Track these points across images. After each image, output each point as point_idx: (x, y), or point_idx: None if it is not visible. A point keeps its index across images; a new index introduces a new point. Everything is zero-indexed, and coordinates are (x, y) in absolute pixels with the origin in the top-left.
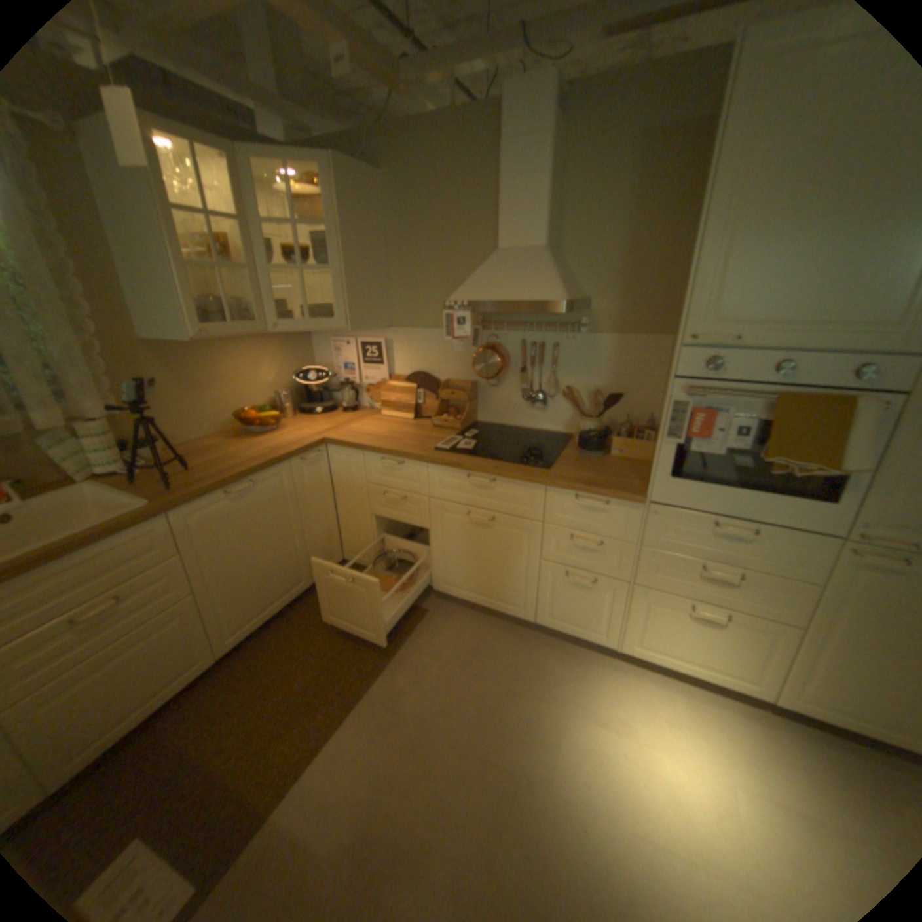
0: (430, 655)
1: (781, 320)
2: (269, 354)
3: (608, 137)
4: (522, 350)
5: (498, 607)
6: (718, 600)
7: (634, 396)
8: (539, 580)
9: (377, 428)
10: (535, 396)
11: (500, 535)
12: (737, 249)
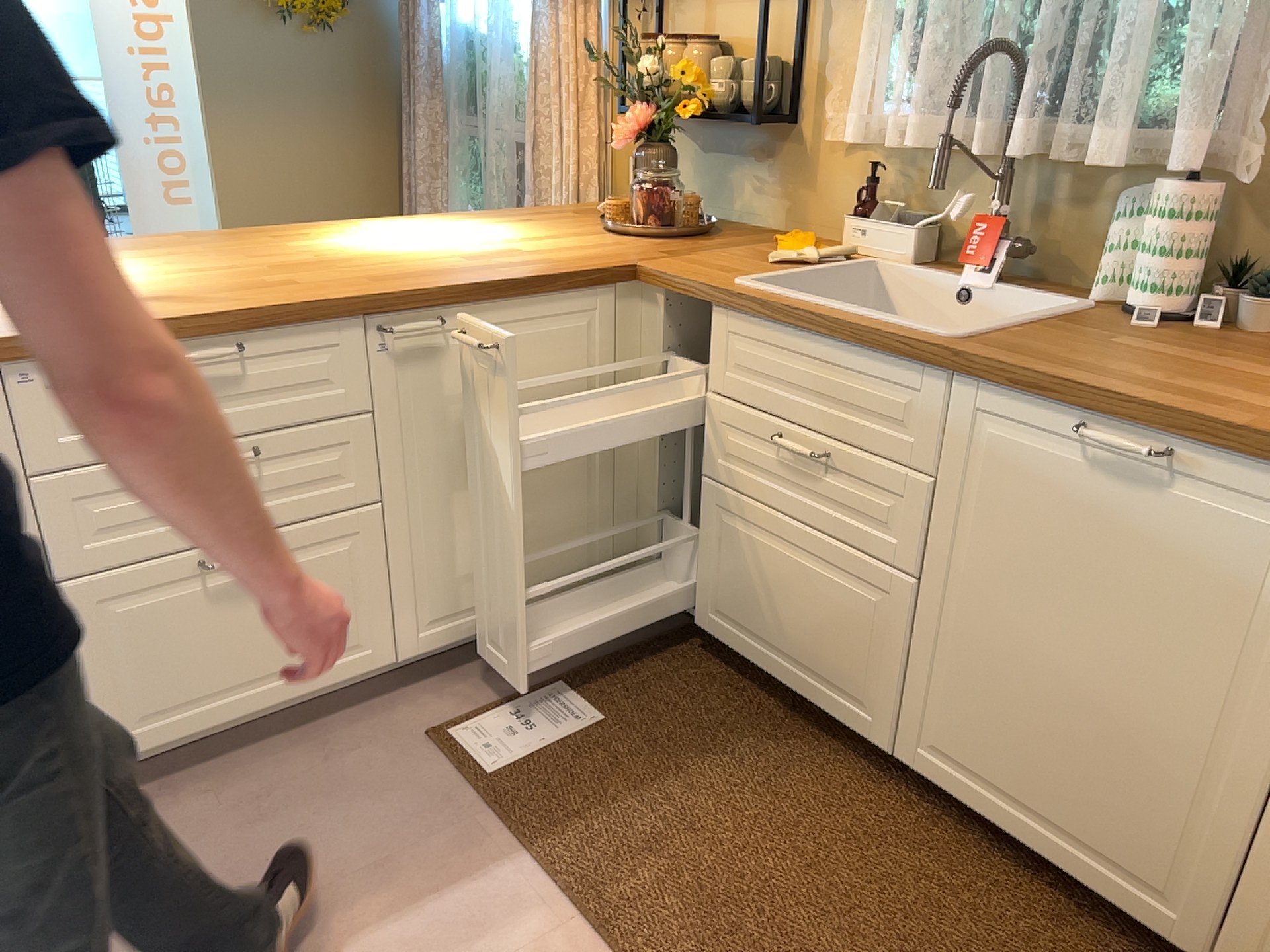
0: None
1: None
2: None
3: None
4: None
5: None
6: None
7: None
8: None
9: None
10: None
11: None
12: None
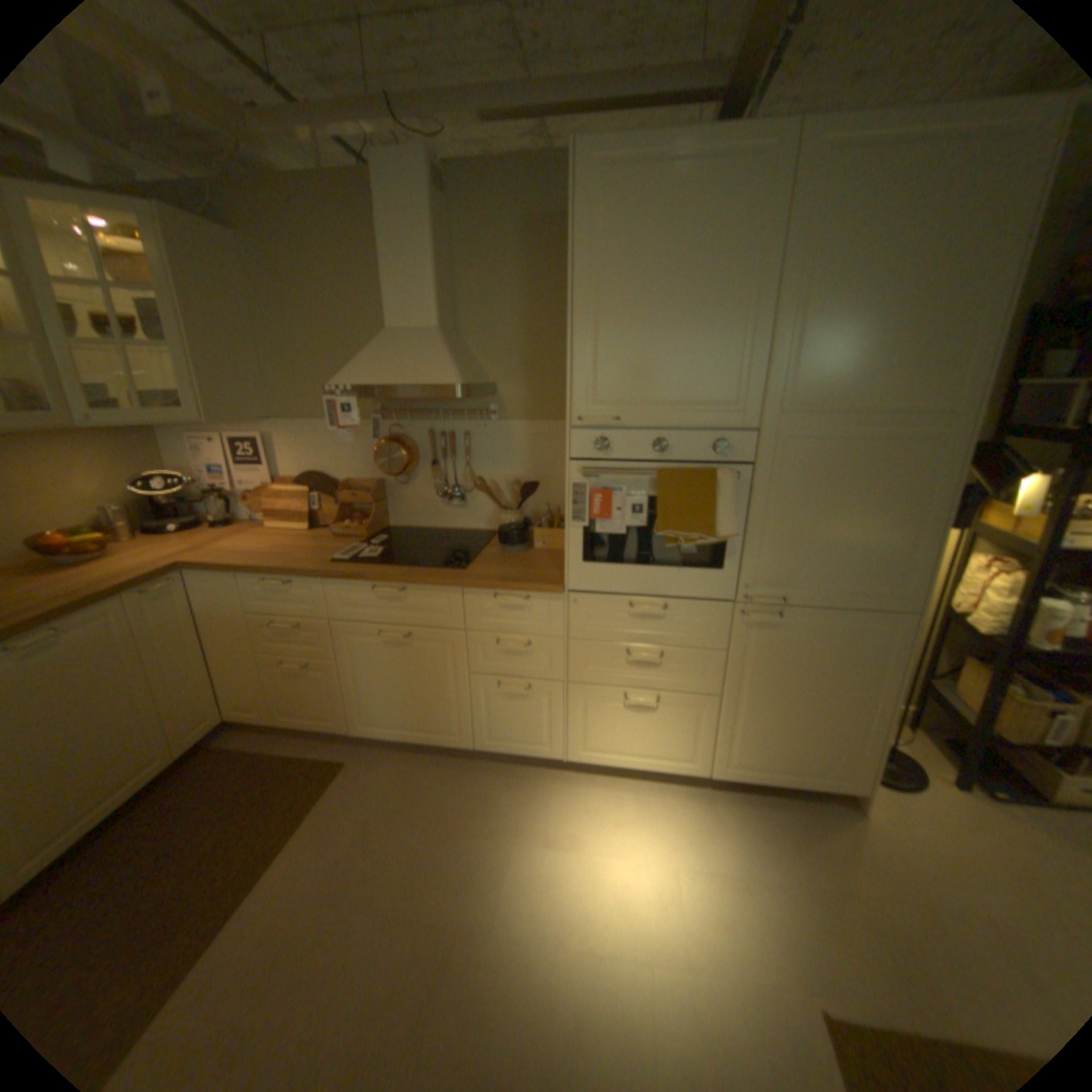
0: (345, 818)
1: (648, 403)
2: (85, 458)
3: (491, 222)
4: (430, 441)
5: (429, 741)
6: (645, 684)
7: (553, 485)
8: (470, 699)
9: (256, 545)
10: (452, 493)
11: (419, 654)
12: (602, 336)
